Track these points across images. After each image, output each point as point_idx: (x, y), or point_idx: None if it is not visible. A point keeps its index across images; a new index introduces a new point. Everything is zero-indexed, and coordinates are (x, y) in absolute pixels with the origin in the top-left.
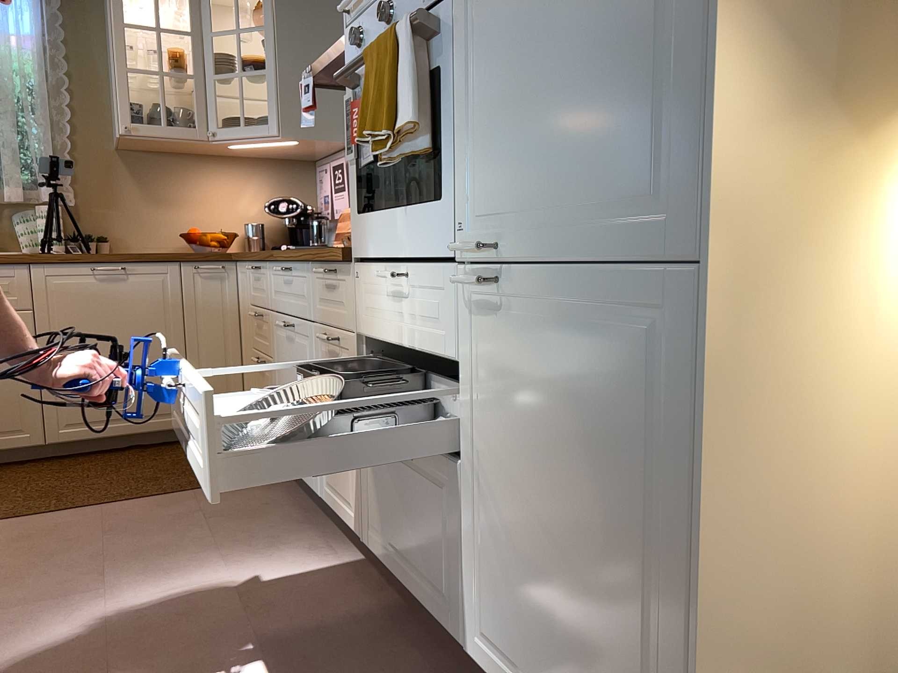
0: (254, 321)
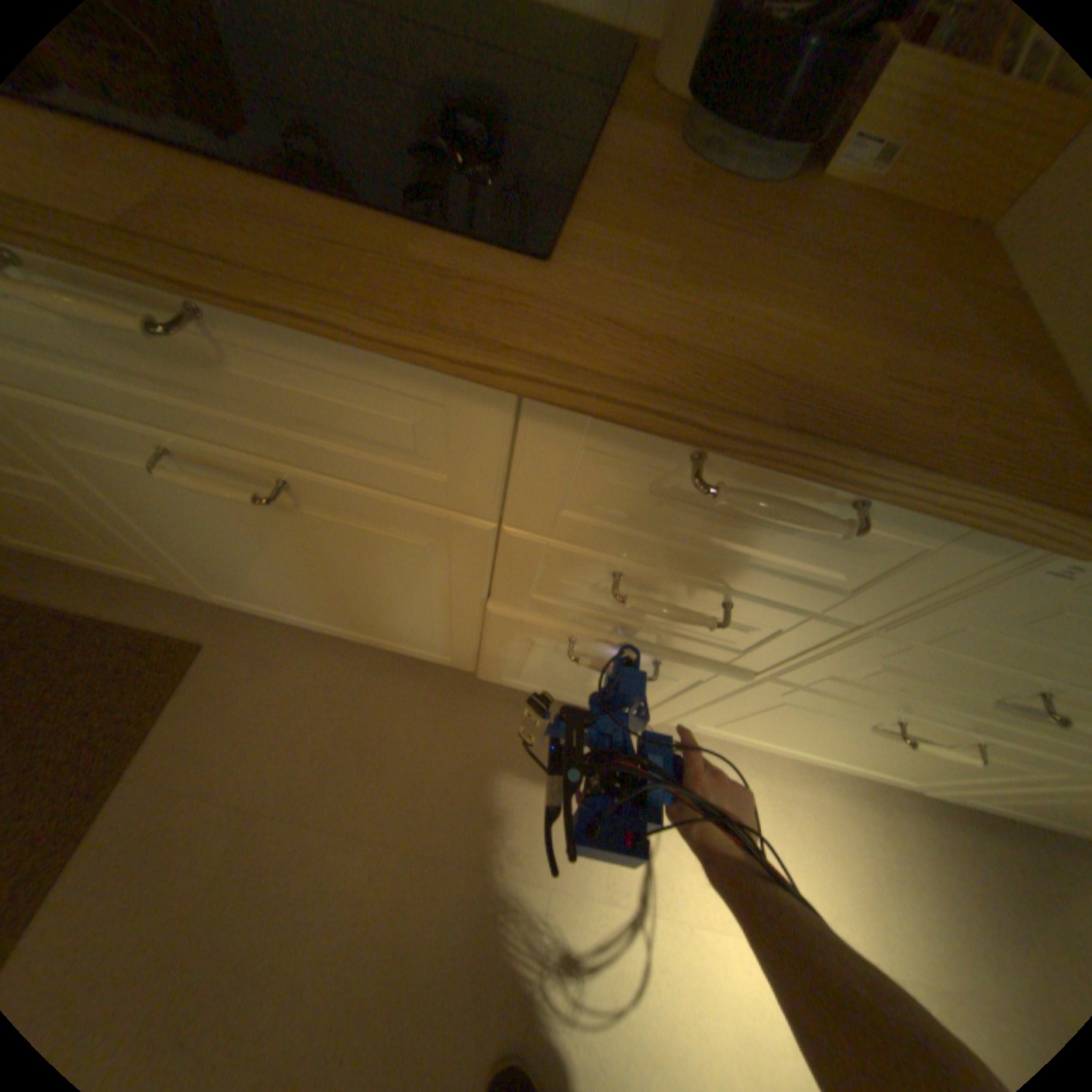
0: None
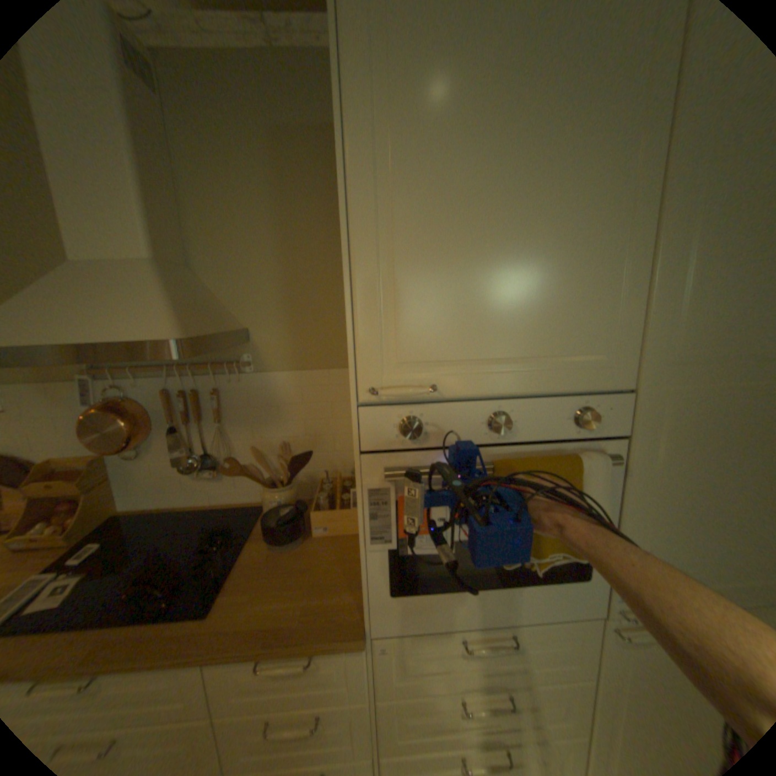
0: None
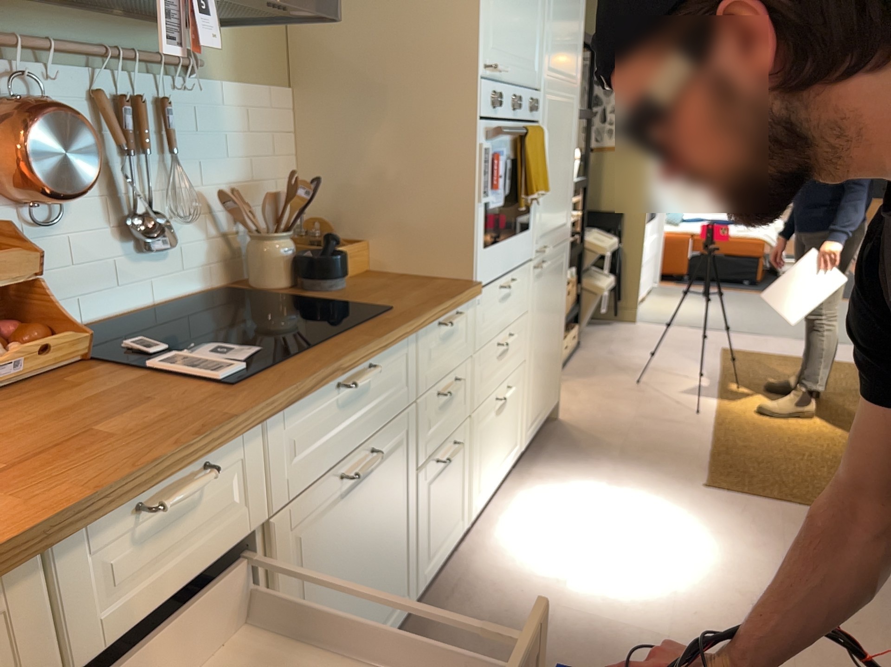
0: None
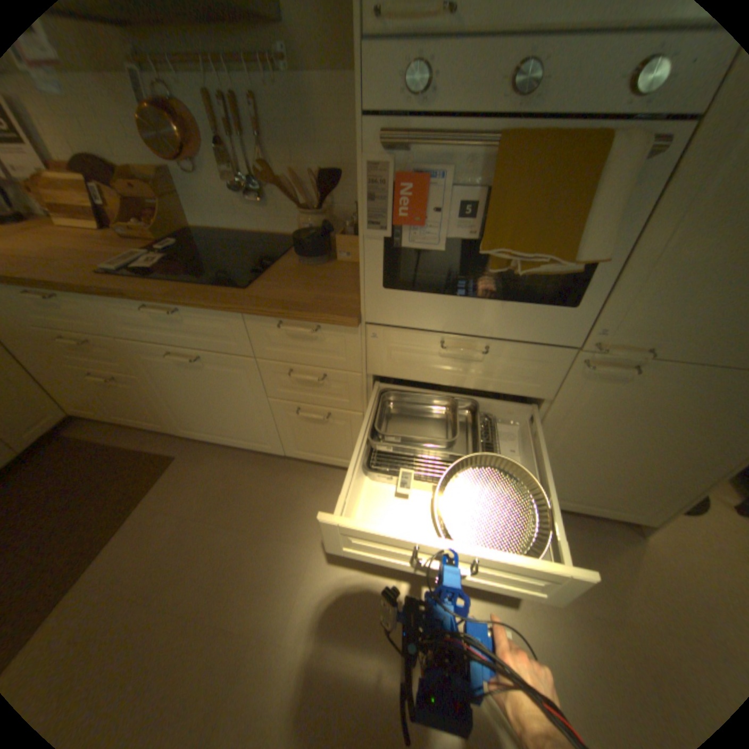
0: (55, 343)
